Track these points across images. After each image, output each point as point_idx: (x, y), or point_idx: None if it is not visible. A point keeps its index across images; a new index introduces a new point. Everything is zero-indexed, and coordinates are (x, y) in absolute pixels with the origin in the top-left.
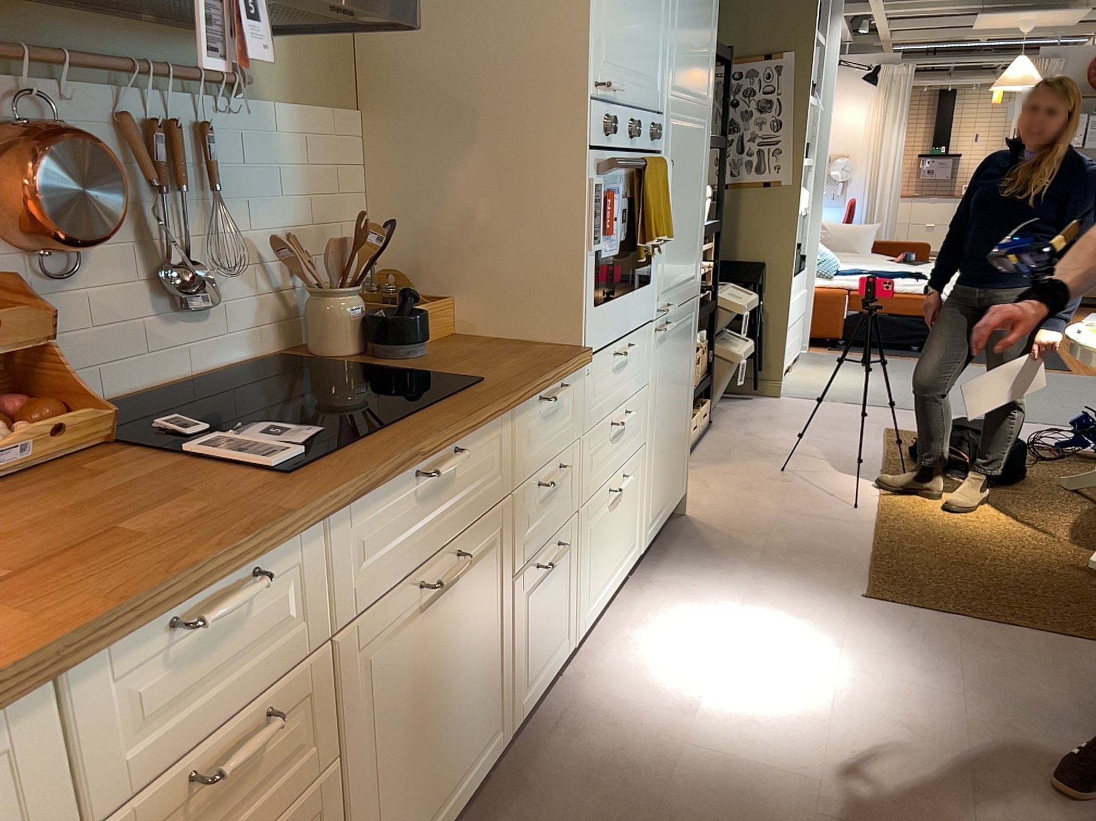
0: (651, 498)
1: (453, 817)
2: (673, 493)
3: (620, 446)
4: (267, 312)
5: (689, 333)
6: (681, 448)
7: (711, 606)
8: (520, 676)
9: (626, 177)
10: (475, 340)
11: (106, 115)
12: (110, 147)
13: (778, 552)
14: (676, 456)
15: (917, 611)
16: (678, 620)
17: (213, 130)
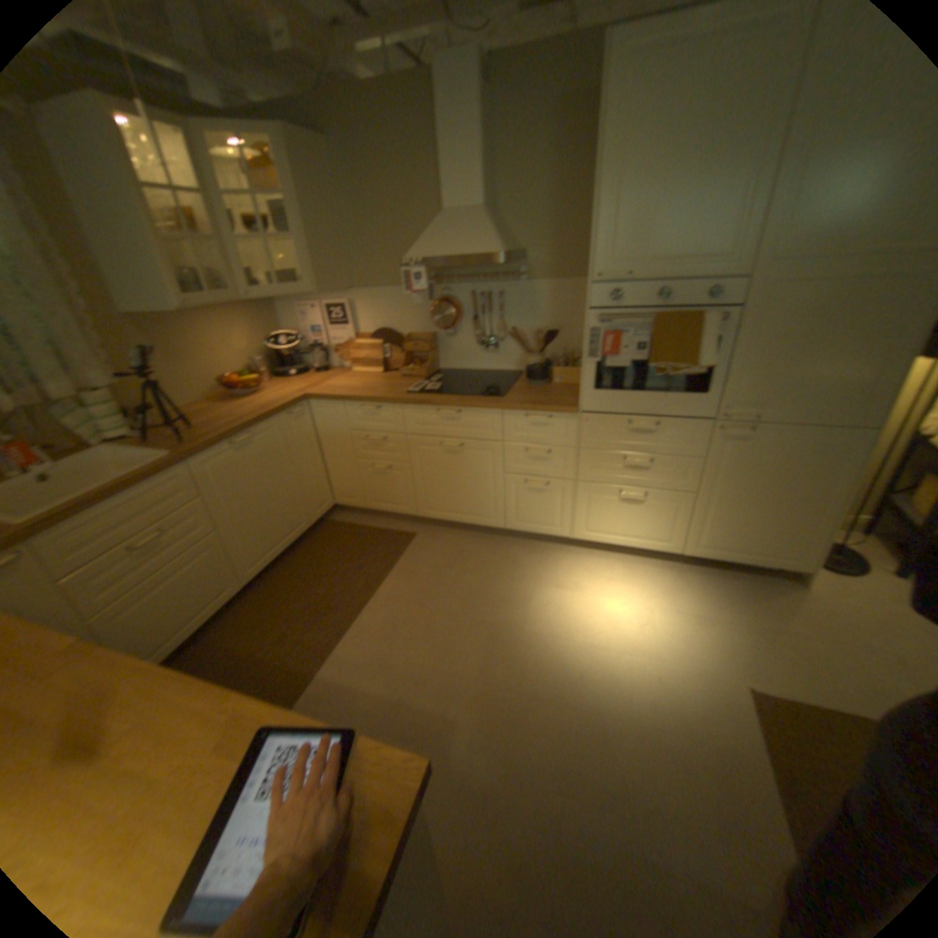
0: (704, 531)
1: (466, 522)
2: (767, 555)
3: (638, 474)
4: (524, 356)
5: (826, 452)
6: (795, 533)
7: (669, 599)
8: (513, 512)
9: (649, 322)
10: (574, 388)
11: (469, 291)
12: (469, 300)
13: (793, 643)
14: (776, 532)
15: (756, 731)
16: (644, 584)
17: (502, 293)
